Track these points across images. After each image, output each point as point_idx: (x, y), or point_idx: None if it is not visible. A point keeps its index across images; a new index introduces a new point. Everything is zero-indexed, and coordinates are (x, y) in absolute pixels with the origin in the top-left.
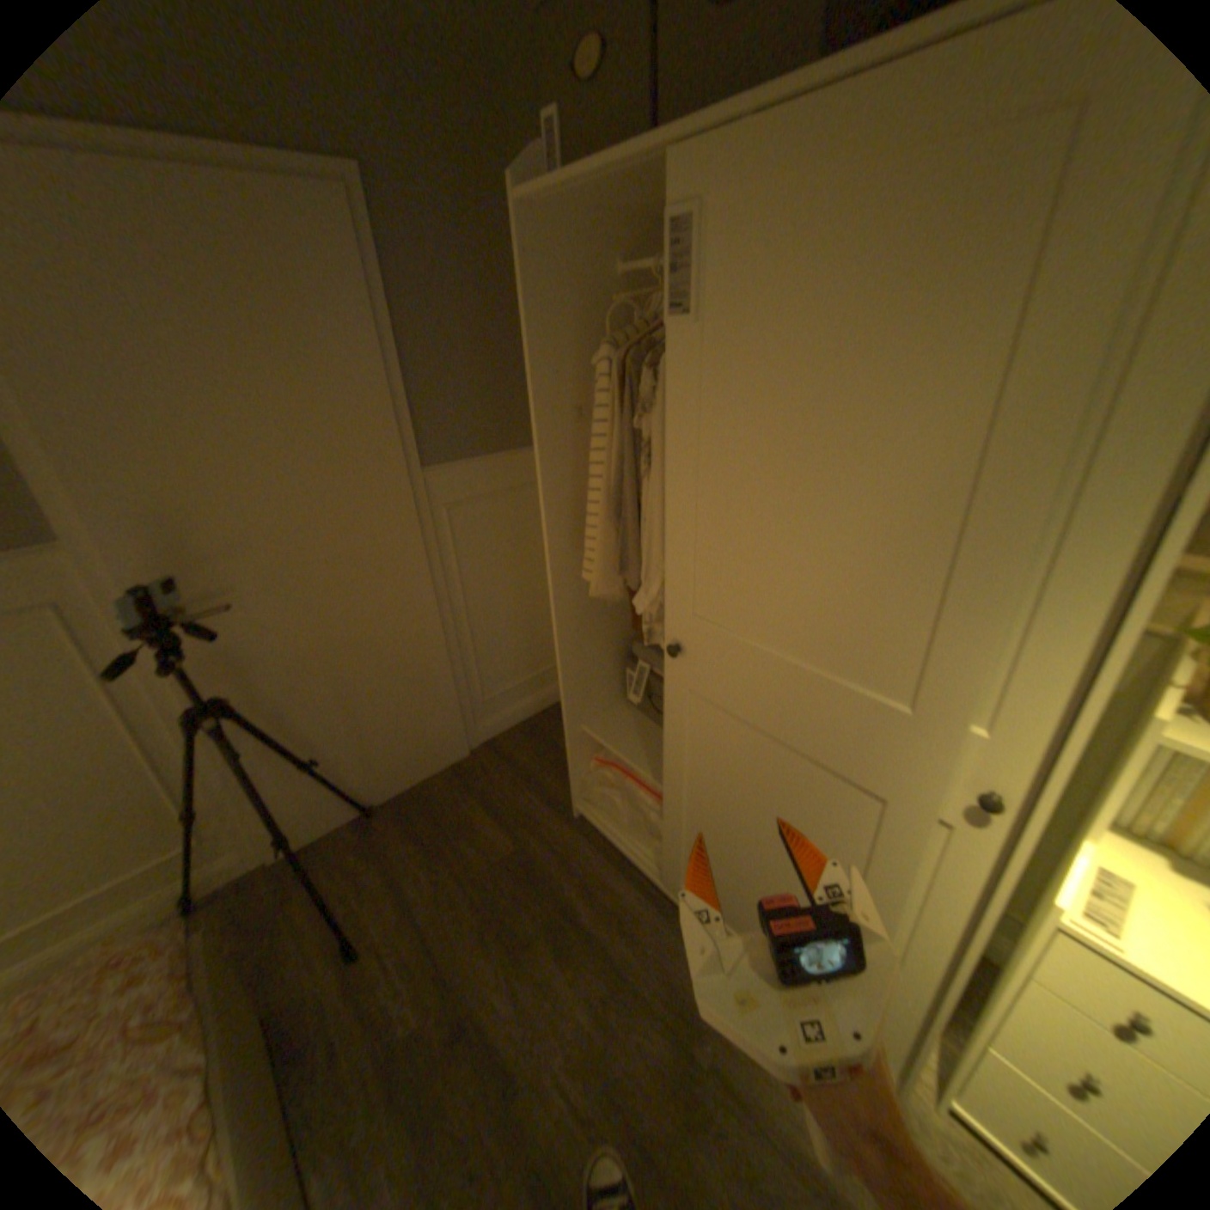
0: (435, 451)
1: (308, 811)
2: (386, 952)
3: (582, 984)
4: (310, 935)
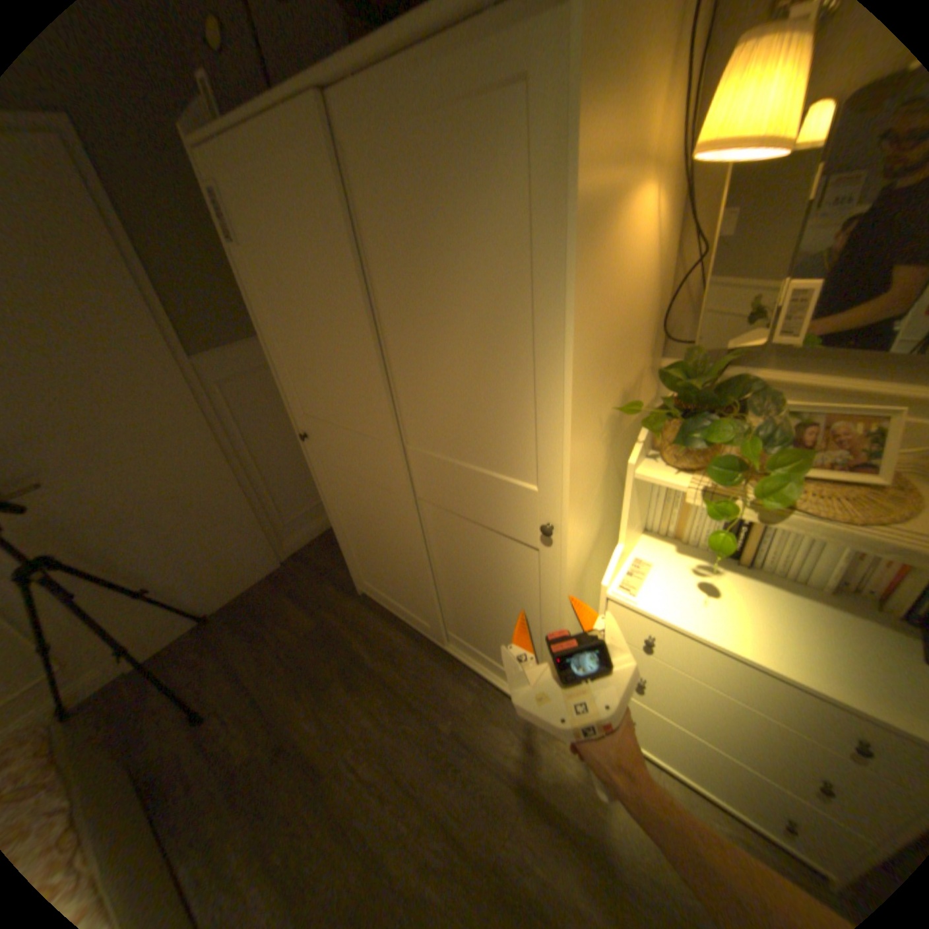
0: (198, 343)
1: (153, 629)
2: (225, 713)
3: (366, 703)
4: (166, 714)
